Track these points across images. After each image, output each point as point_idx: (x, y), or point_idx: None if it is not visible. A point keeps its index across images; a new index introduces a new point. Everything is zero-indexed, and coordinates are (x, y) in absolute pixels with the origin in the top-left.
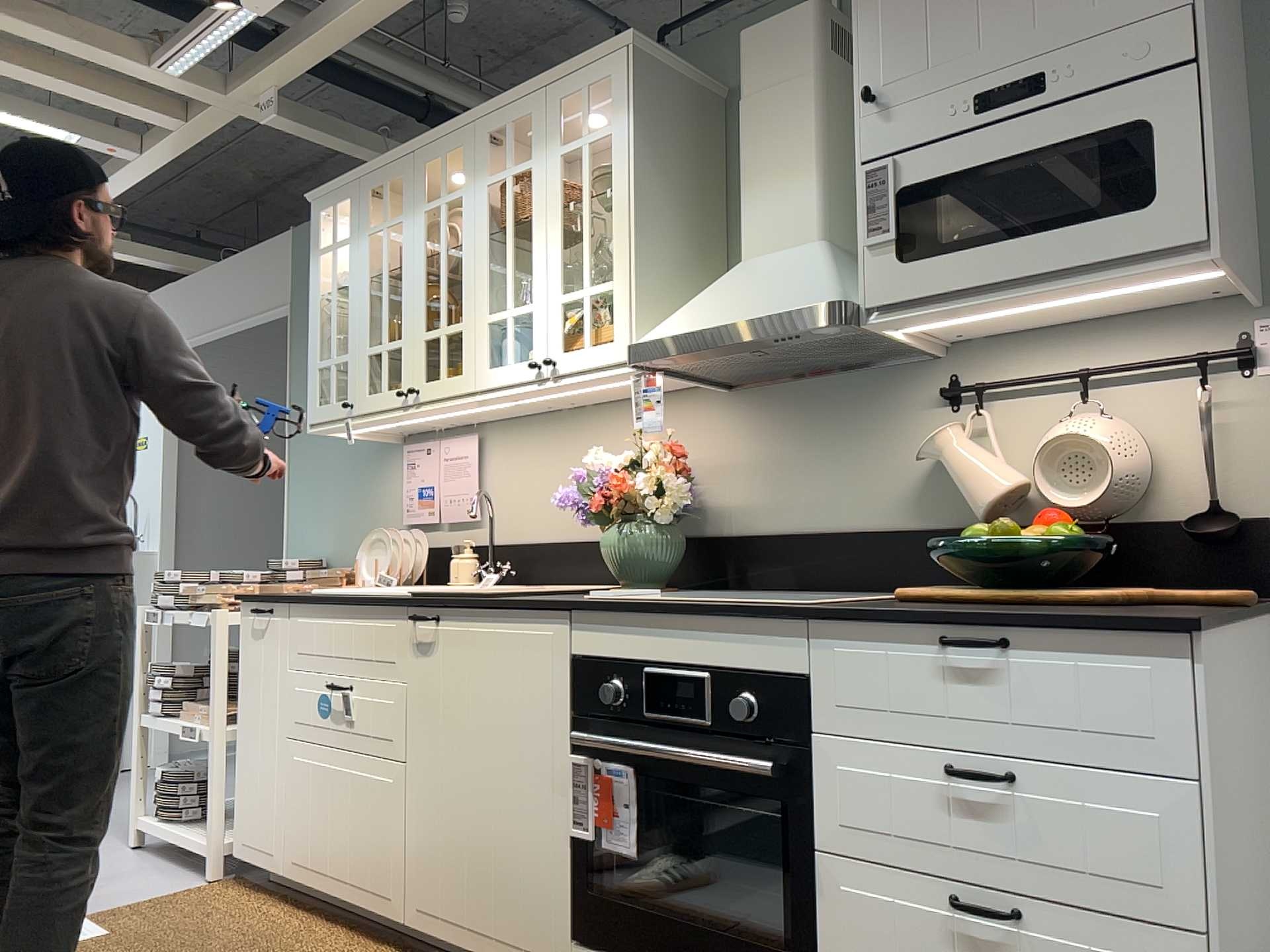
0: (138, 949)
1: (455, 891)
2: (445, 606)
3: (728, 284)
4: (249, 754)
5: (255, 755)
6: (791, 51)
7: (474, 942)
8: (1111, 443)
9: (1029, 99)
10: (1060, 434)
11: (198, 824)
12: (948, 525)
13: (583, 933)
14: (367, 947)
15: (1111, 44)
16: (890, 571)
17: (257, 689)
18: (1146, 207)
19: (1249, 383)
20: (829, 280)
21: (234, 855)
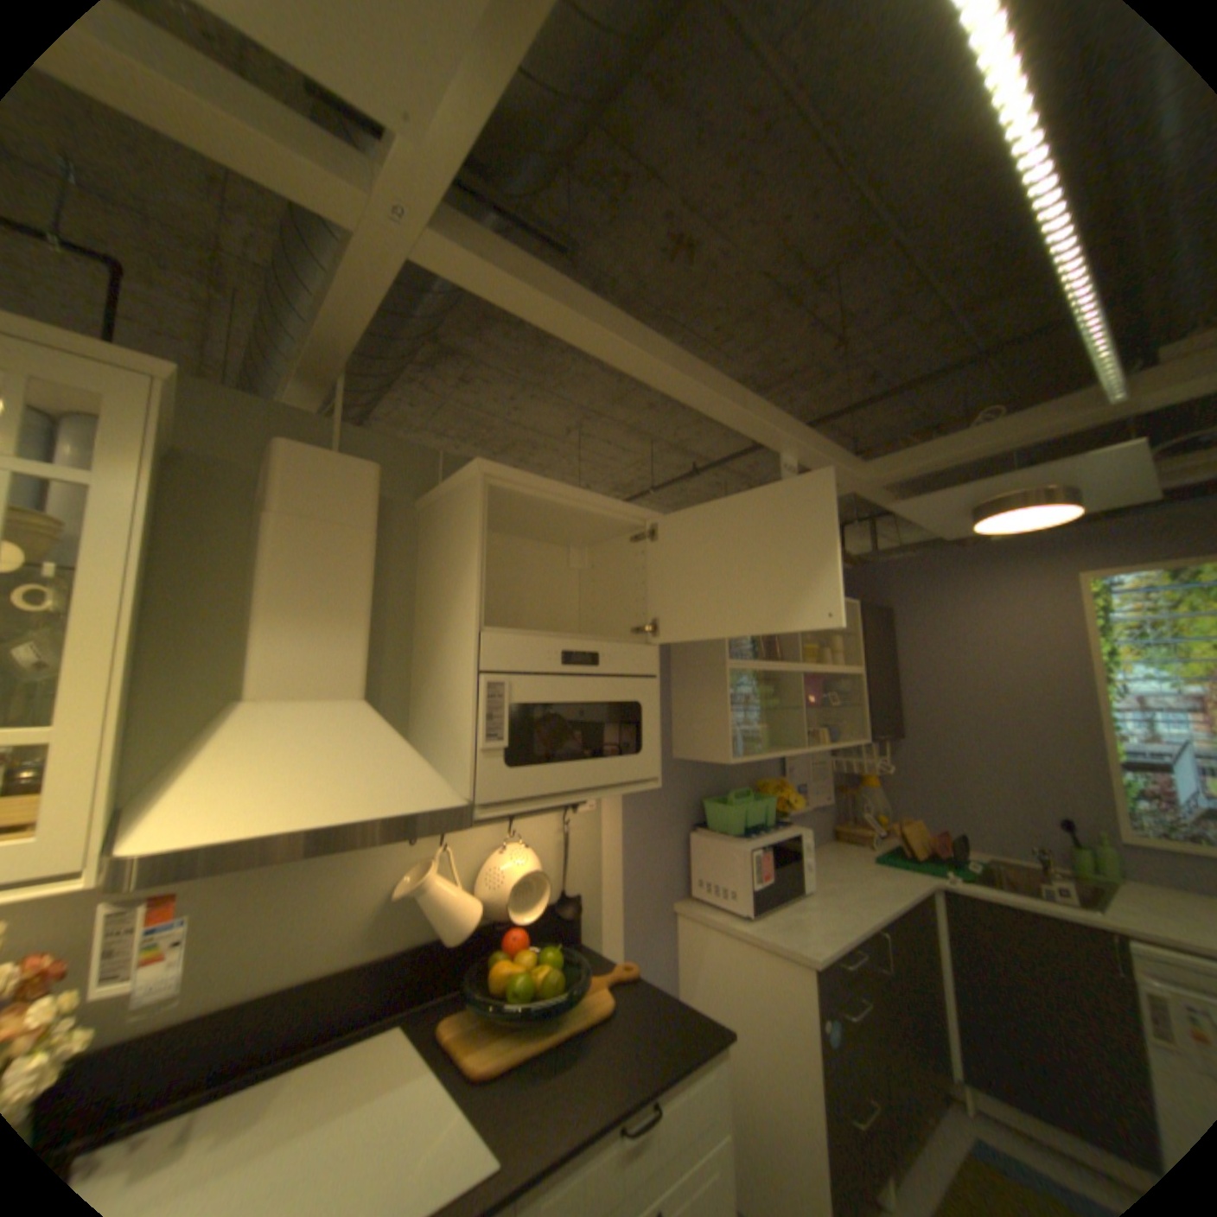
0: None
1: None
2: None
3: (264, 743)
4: None
5: None
6: (351, 496)
7: None
8: (542, 872)
9: (592, 666)
10: (511, 867)
11: None
12: (398, 950)
13: None
14: None
15: (630, 651)
16: (338, 1016)
17: None
18: (639, 754)
19: (576, 817)
20: (431, 769)
21: None
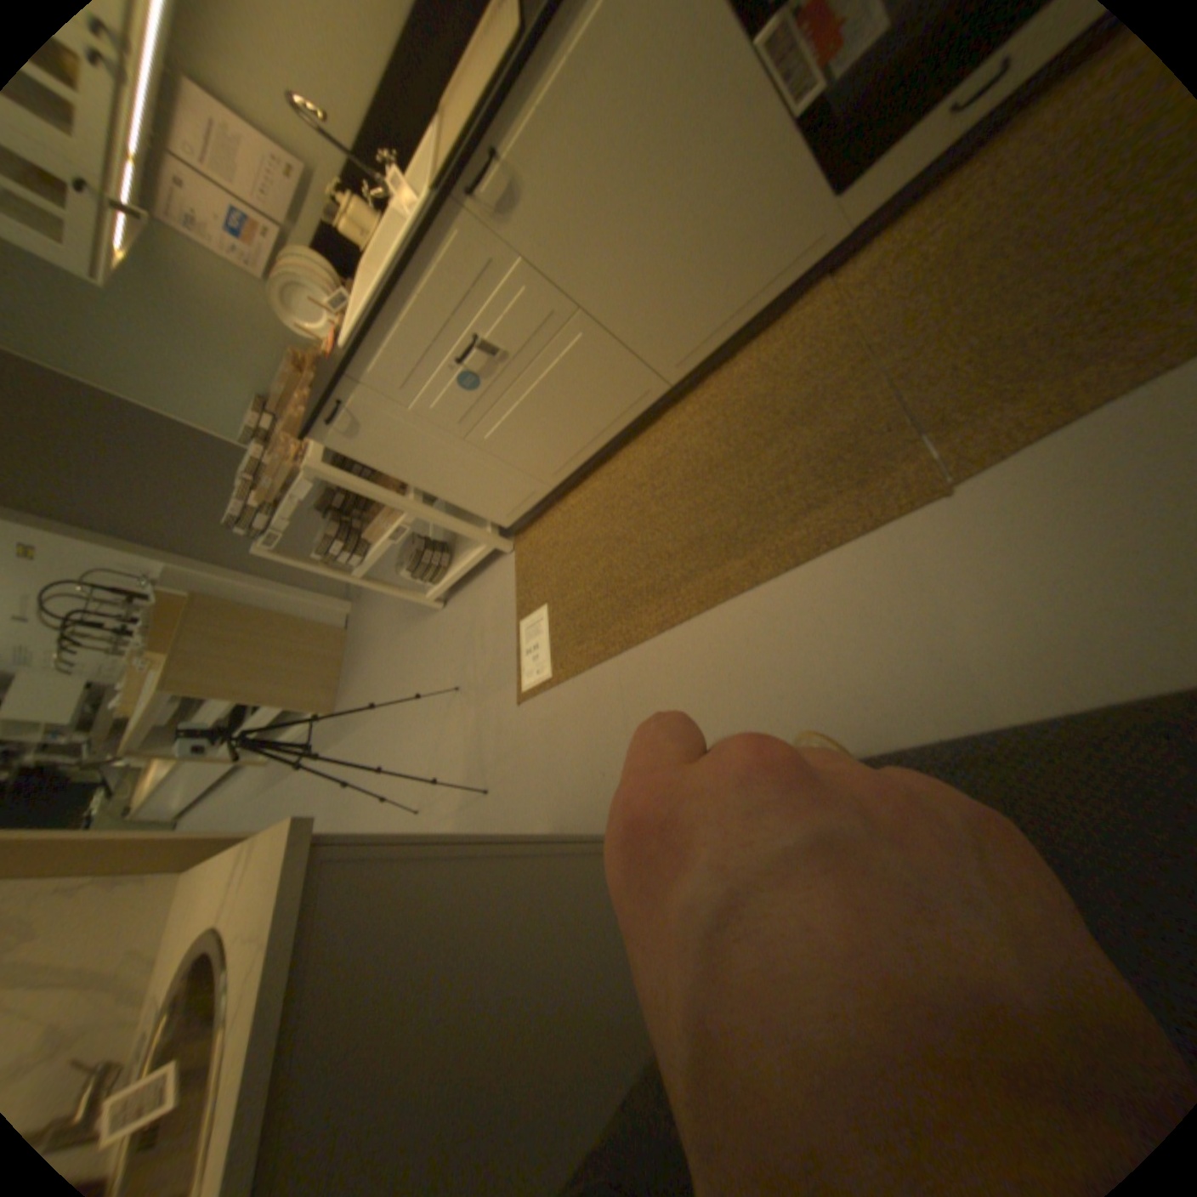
0: (580, 581)
1: (703, 312)
2: (493, 118)
3: None
4: (452, 482)
5: (457, 477)
6: None
7: (744, 315)
8: None
9: None
10: None
11: (454, 559)
12: None
13: (848, 174)
14: (658, 428)
15: None
16: None
17: (406, 452)
18: None
19: None
20: None
21: (510, 526)
